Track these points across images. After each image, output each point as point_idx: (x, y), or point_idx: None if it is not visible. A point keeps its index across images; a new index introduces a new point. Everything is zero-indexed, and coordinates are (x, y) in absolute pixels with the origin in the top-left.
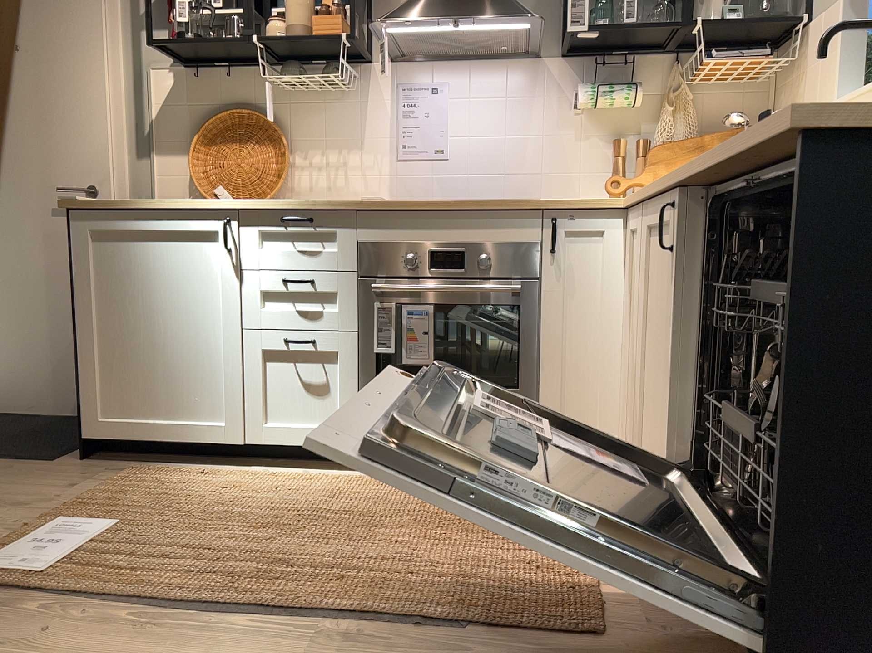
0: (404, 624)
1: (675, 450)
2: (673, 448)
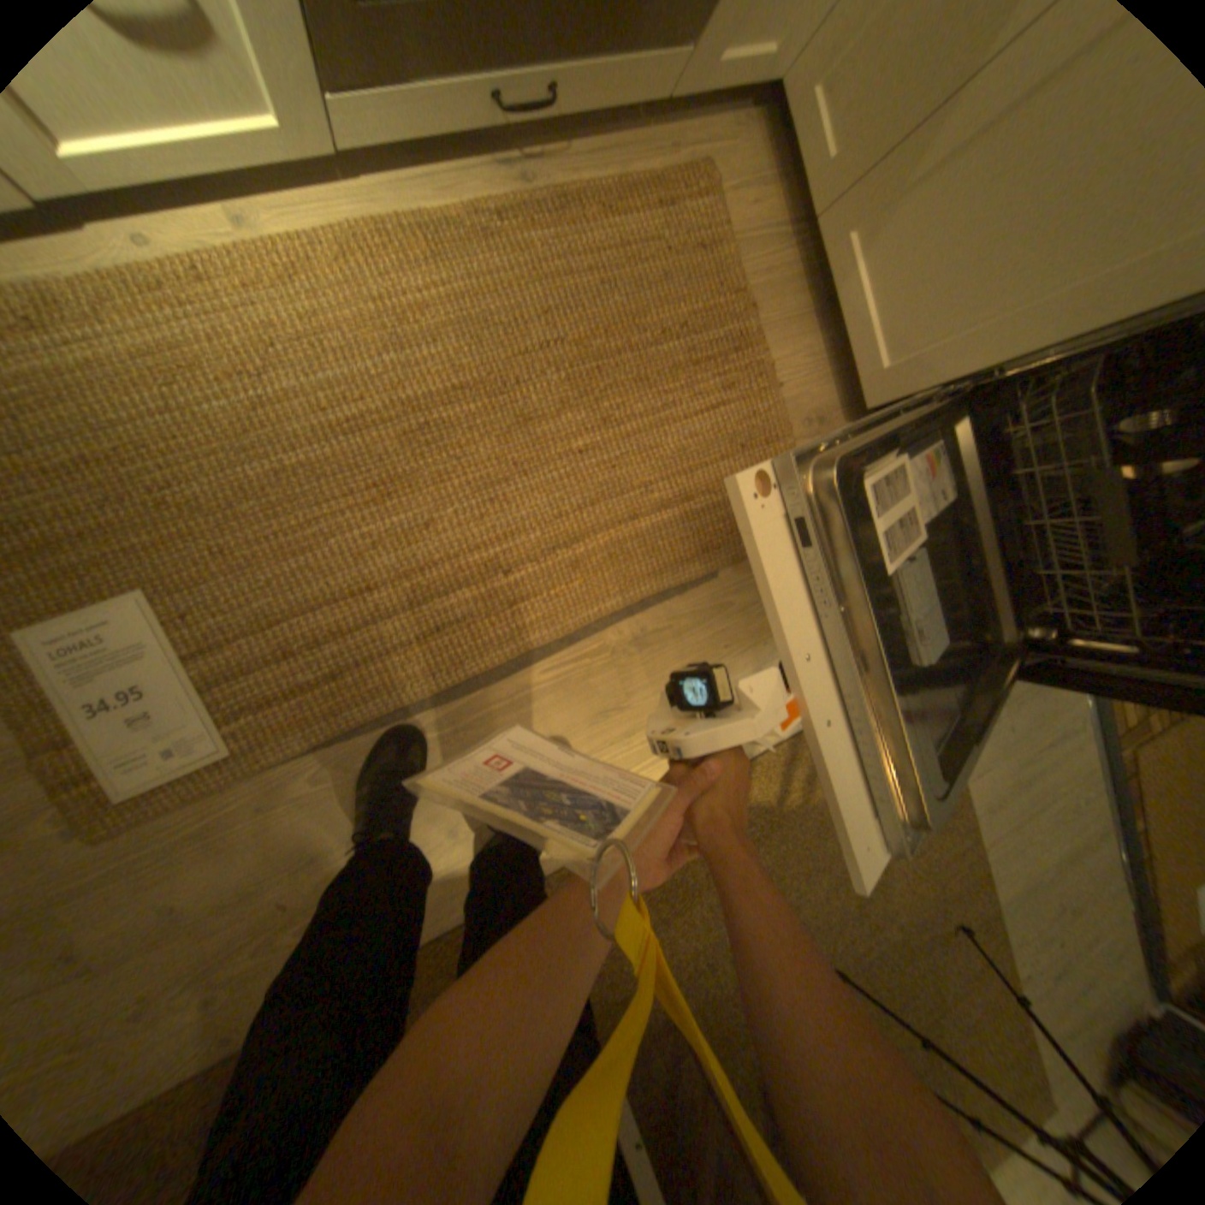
0: (663, 597)
1: (972, 373)
2: (975, 383)
